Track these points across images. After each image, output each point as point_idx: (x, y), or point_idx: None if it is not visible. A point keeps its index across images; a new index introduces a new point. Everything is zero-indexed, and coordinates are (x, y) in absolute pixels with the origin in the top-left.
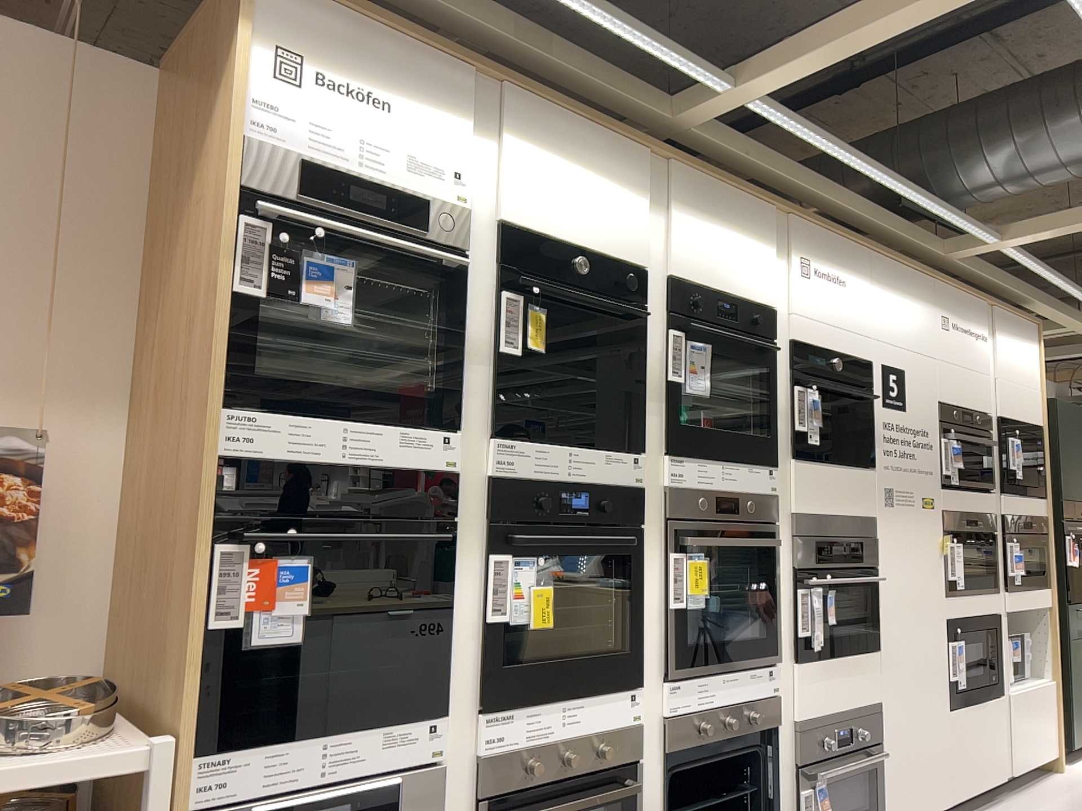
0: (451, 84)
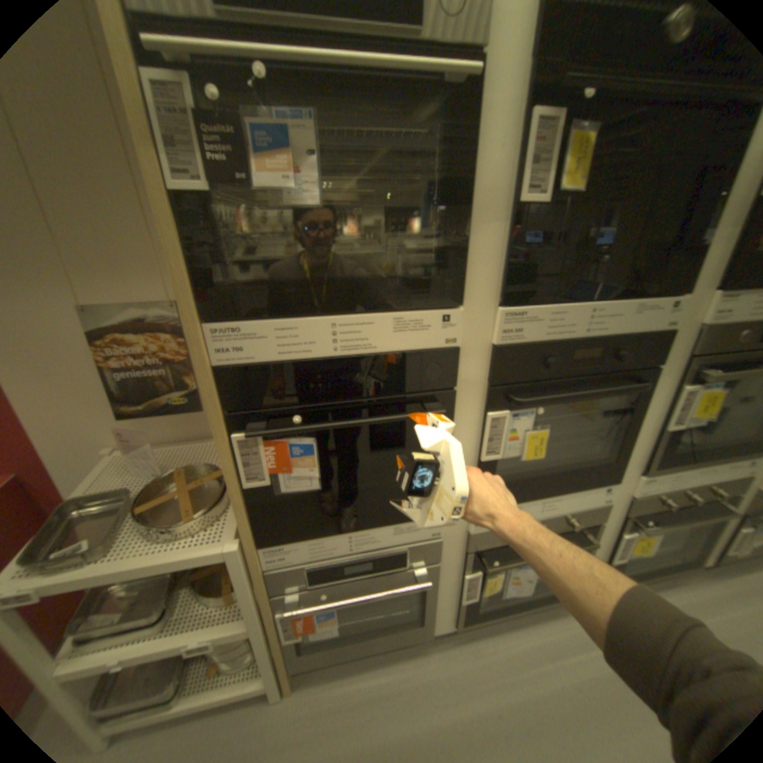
0: None
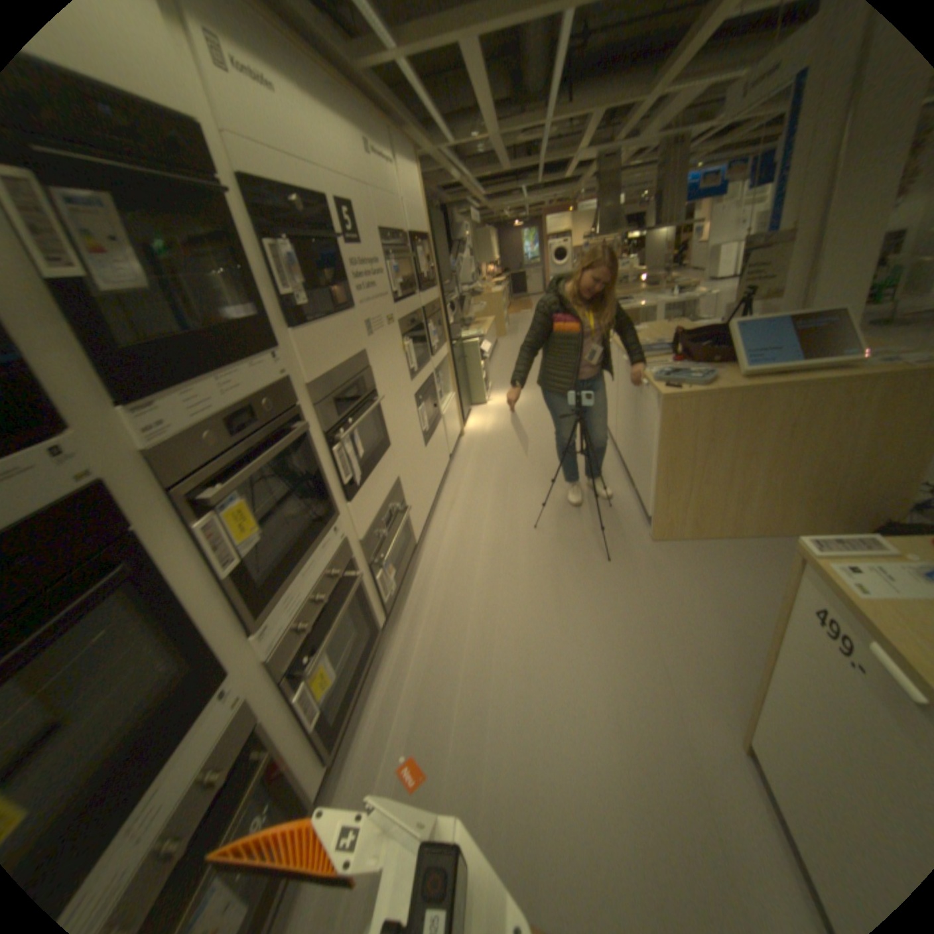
0: None
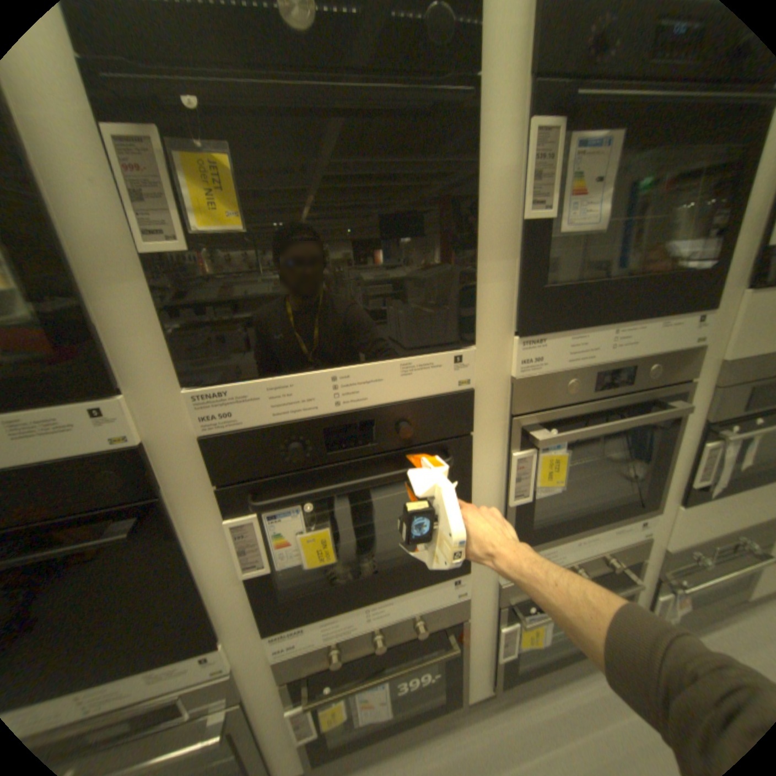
0: None
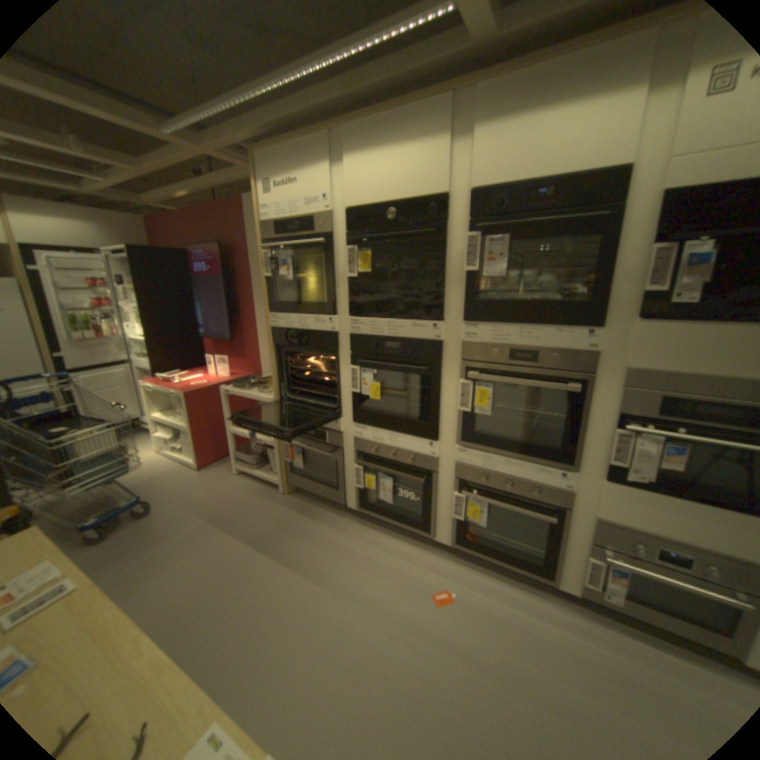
0: (312, 142)
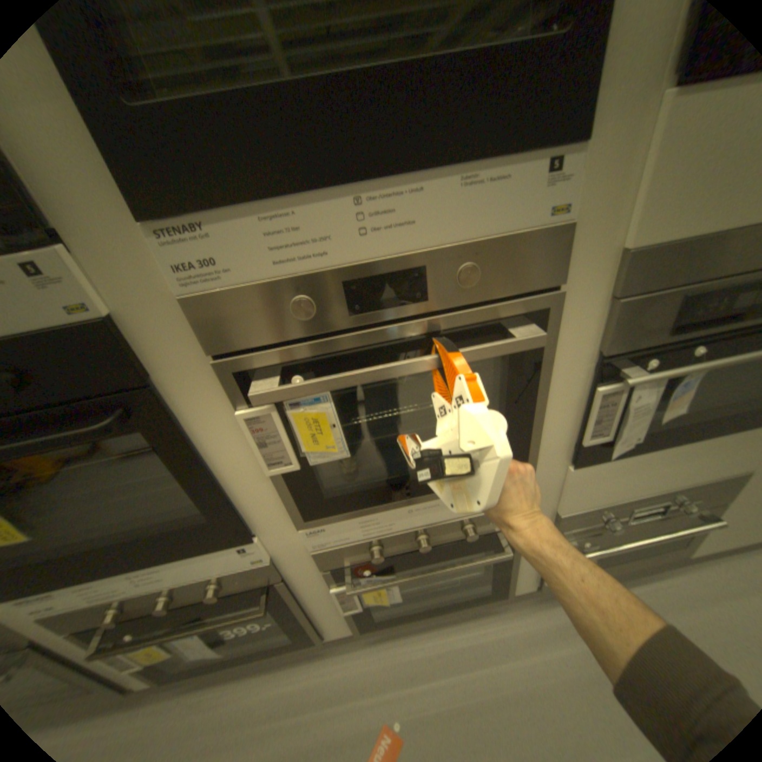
0: None
